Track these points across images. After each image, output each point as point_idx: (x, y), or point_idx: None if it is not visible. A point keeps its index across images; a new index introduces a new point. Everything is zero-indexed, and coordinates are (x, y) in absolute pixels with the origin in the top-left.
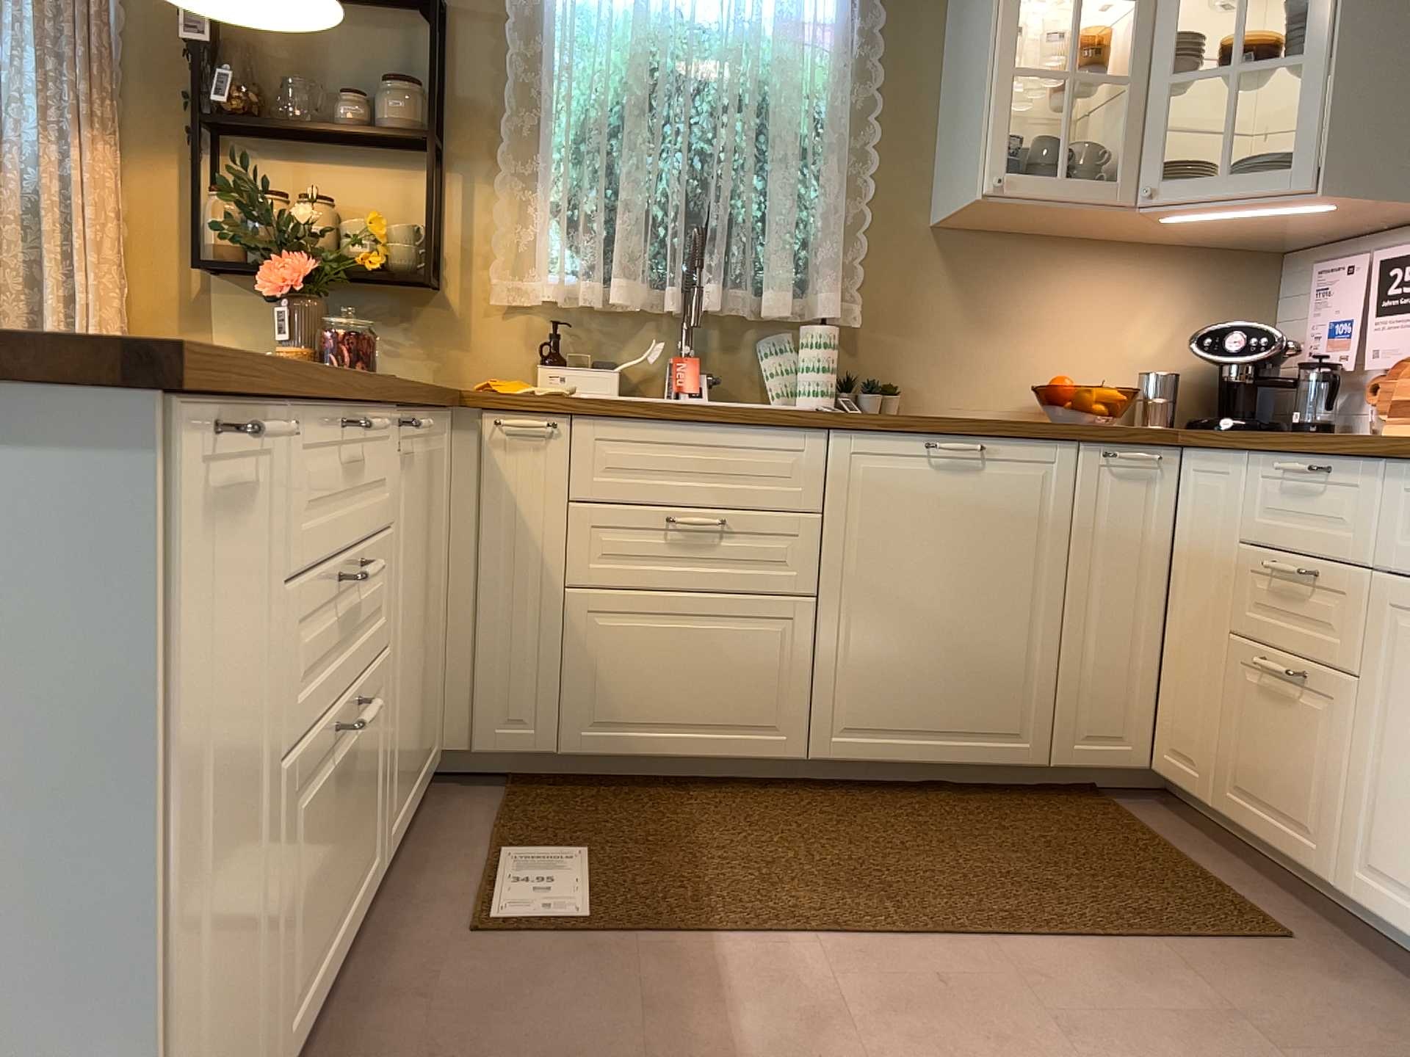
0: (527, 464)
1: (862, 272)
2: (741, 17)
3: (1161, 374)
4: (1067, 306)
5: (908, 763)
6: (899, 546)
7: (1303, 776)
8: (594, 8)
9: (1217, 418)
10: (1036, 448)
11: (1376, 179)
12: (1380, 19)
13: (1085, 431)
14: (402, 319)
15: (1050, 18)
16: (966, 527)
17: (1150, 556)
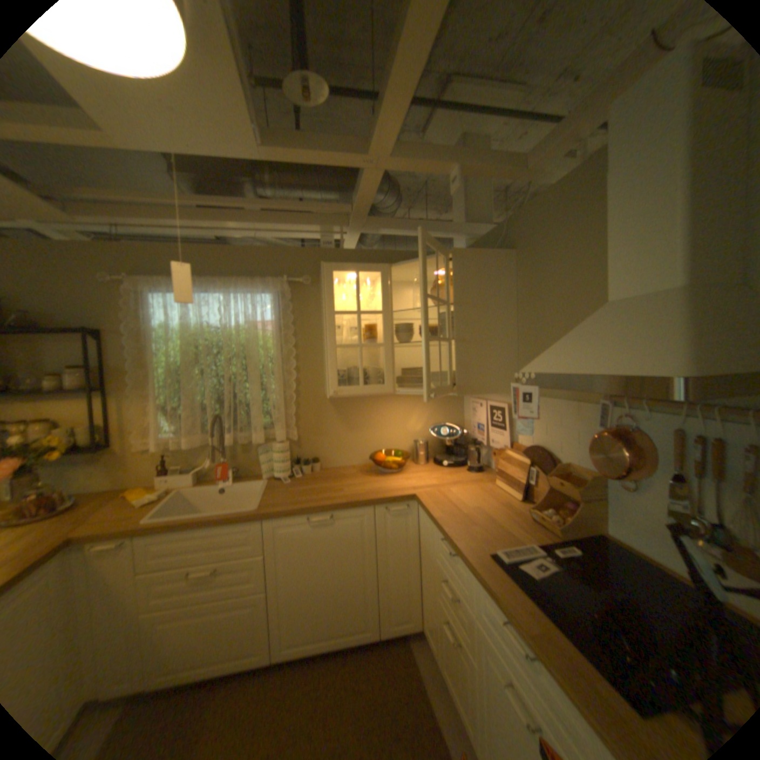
0: (111, 564)
1: (295, 419)
2: (229, 324)
3: (423, 437)
4: (383, 417)
5: (316, 655)
6: (300, 565)
7: (465, 694)
8: (164, 325)
9: (440, 463)
10: (355, 512)
11: (477, 387)
12: (470, 325)
13: (374, 502)
14: (91, 463)
15: (358, 313)
16: (328, 551)
17: (410, 546)
